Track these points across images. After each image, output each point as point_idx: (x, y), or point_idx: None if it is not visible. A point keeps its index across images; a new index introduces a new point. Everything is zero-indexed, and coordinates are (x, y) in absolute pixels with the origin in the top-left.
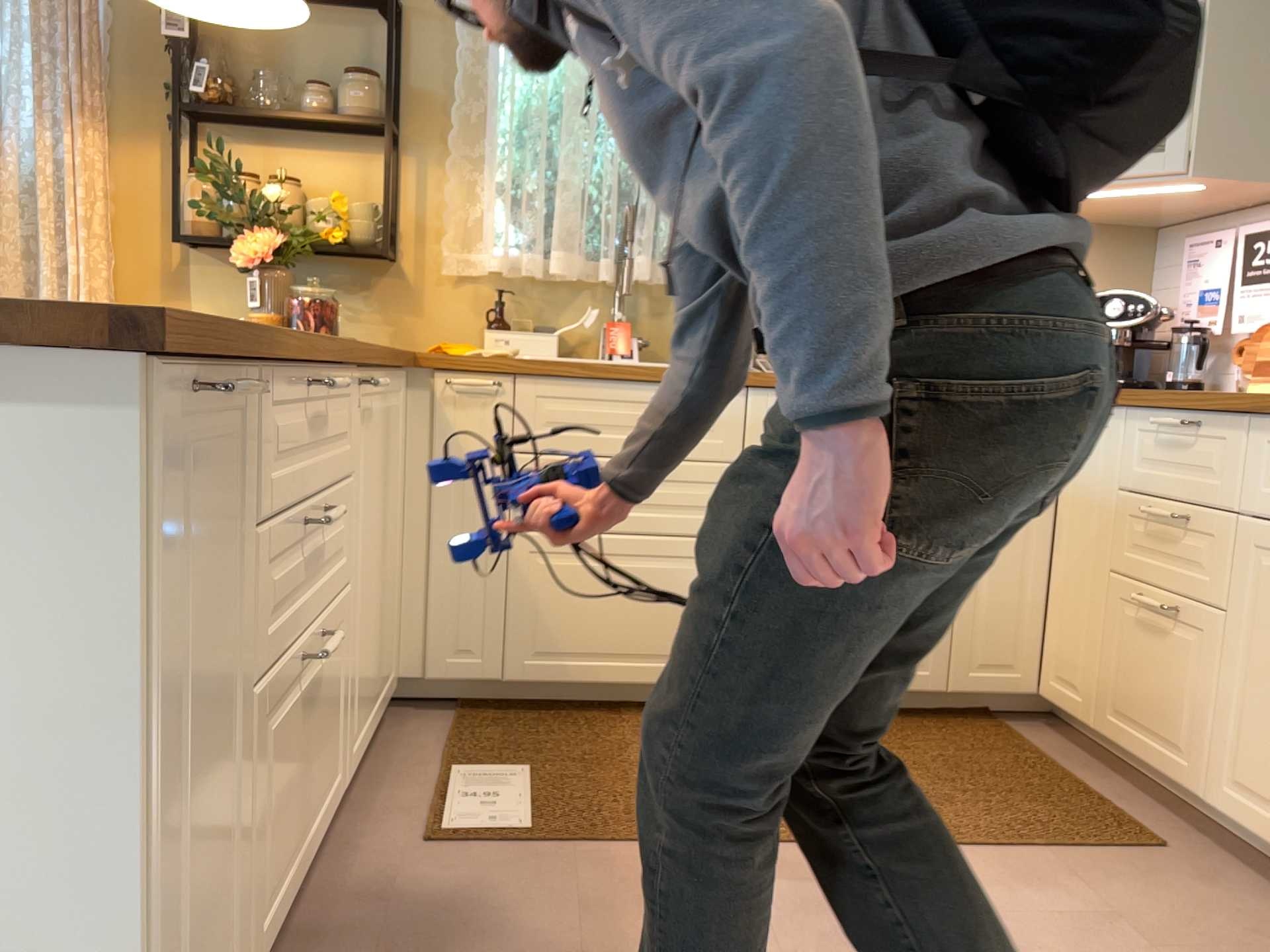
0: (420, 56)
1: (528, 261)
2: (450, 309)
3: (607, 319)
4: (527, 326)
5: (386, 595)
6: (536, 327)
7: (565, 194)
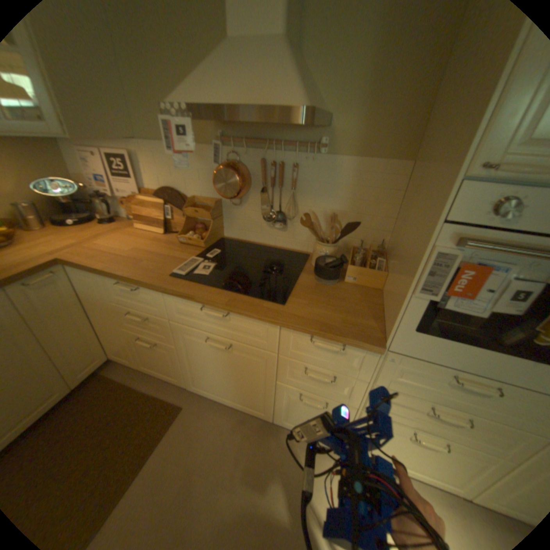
0: None
1: None
2: None
3: None
4: None
5: None
6: None
7: None
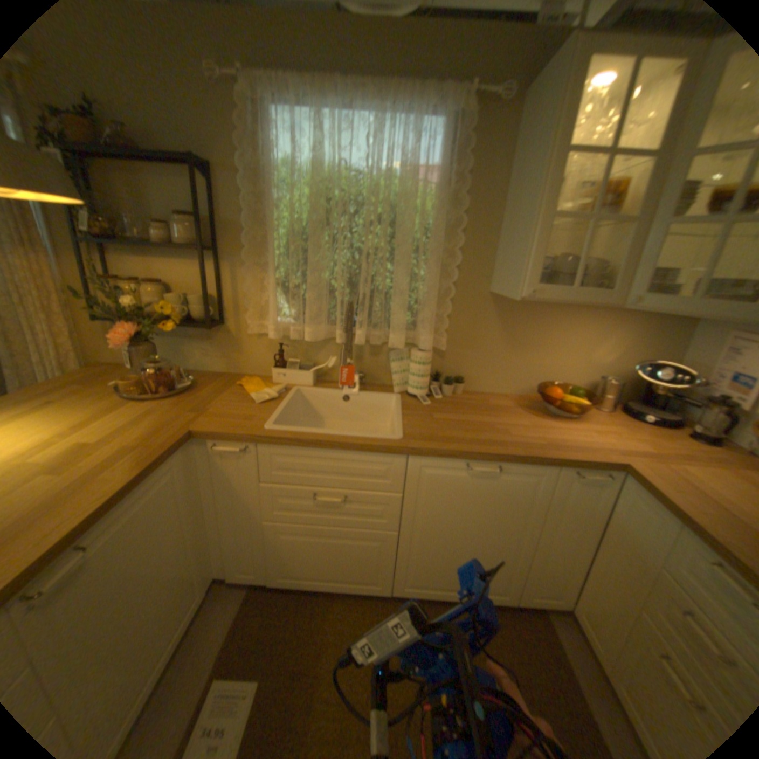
0: (223, 196)
1: (293, 332)
2: (257, 351)
3: (341, 365)
4: (300, 361)
5: (174, 587)
6: (302, 367)
7: (312, 293)
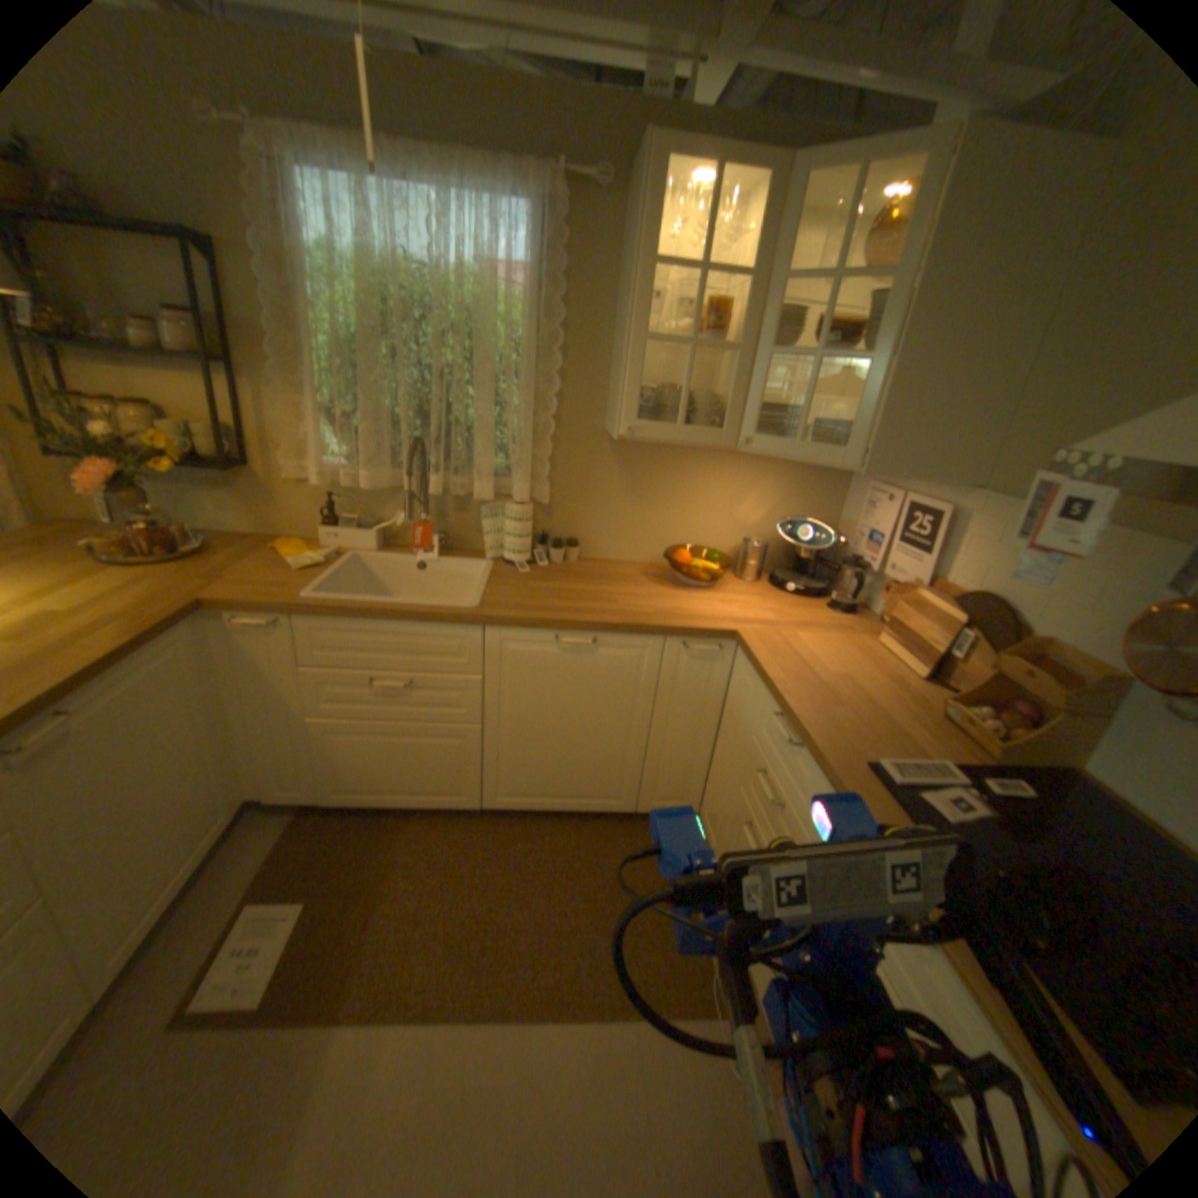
0: (233, 288)
1: (343, 478)
2: (296, 505)
3: (412, 524)
4: (358, 520)
5: (184, 796)
6: (360, 526)
7: (365, 426)
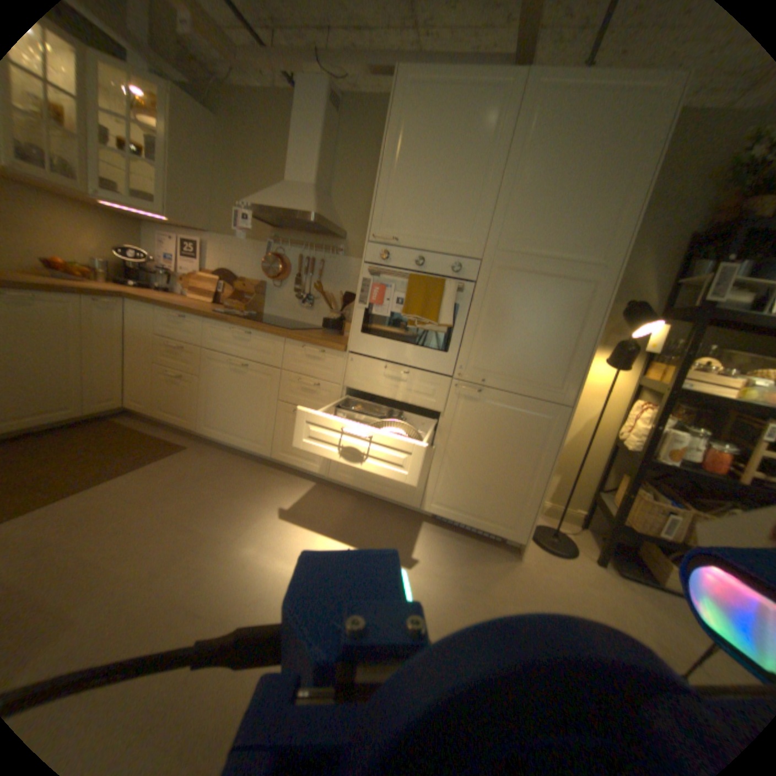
0: None
1: None
2: None
3: None
4: None
5: None
6: None
7: None
